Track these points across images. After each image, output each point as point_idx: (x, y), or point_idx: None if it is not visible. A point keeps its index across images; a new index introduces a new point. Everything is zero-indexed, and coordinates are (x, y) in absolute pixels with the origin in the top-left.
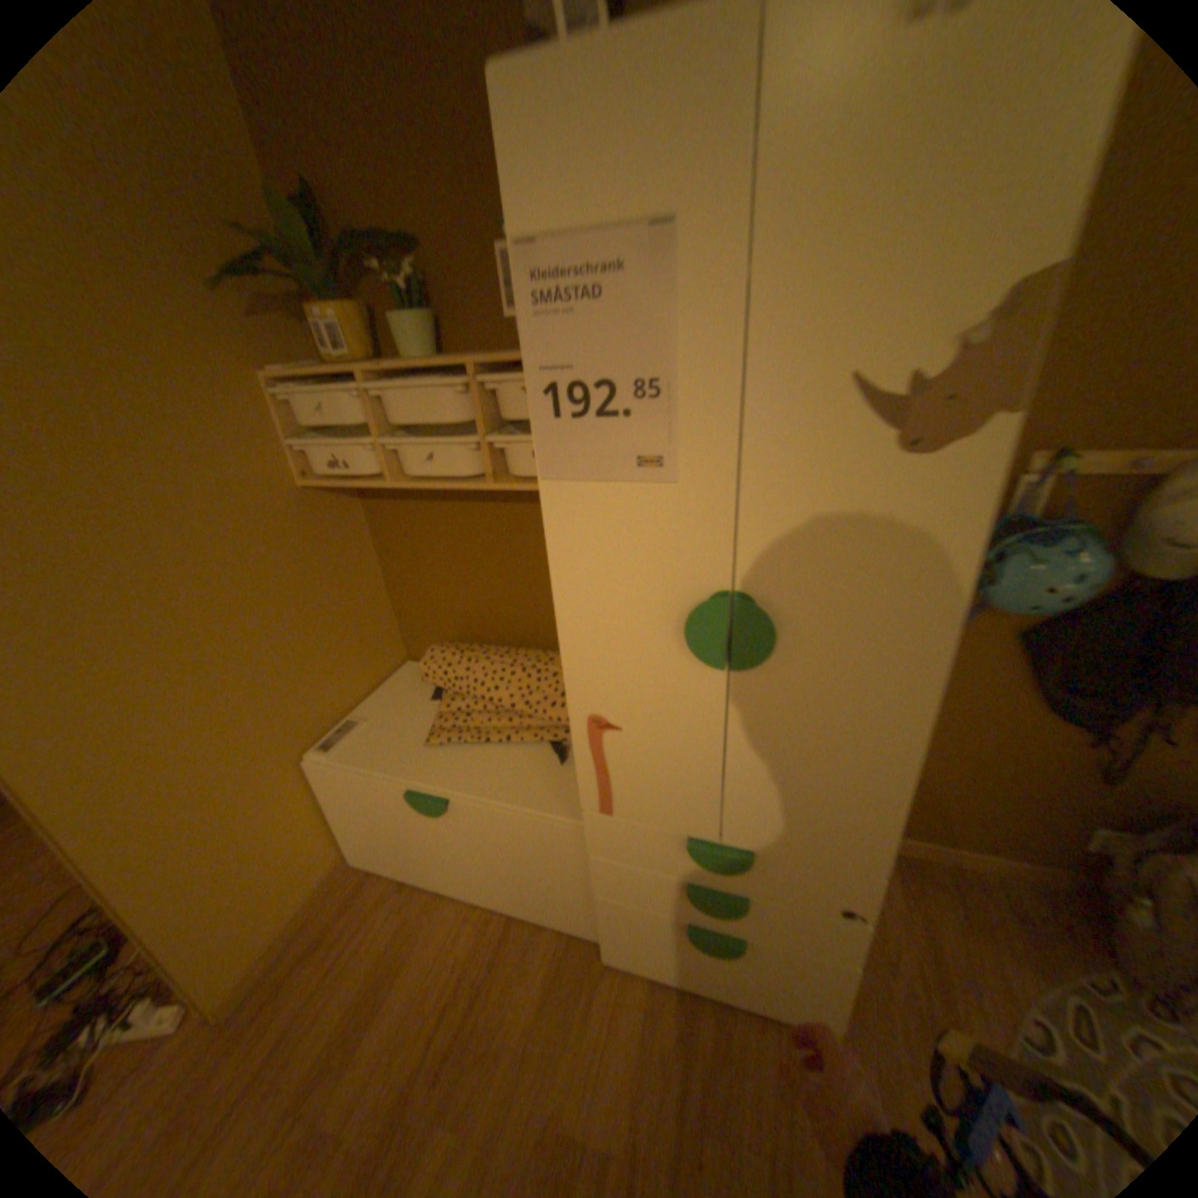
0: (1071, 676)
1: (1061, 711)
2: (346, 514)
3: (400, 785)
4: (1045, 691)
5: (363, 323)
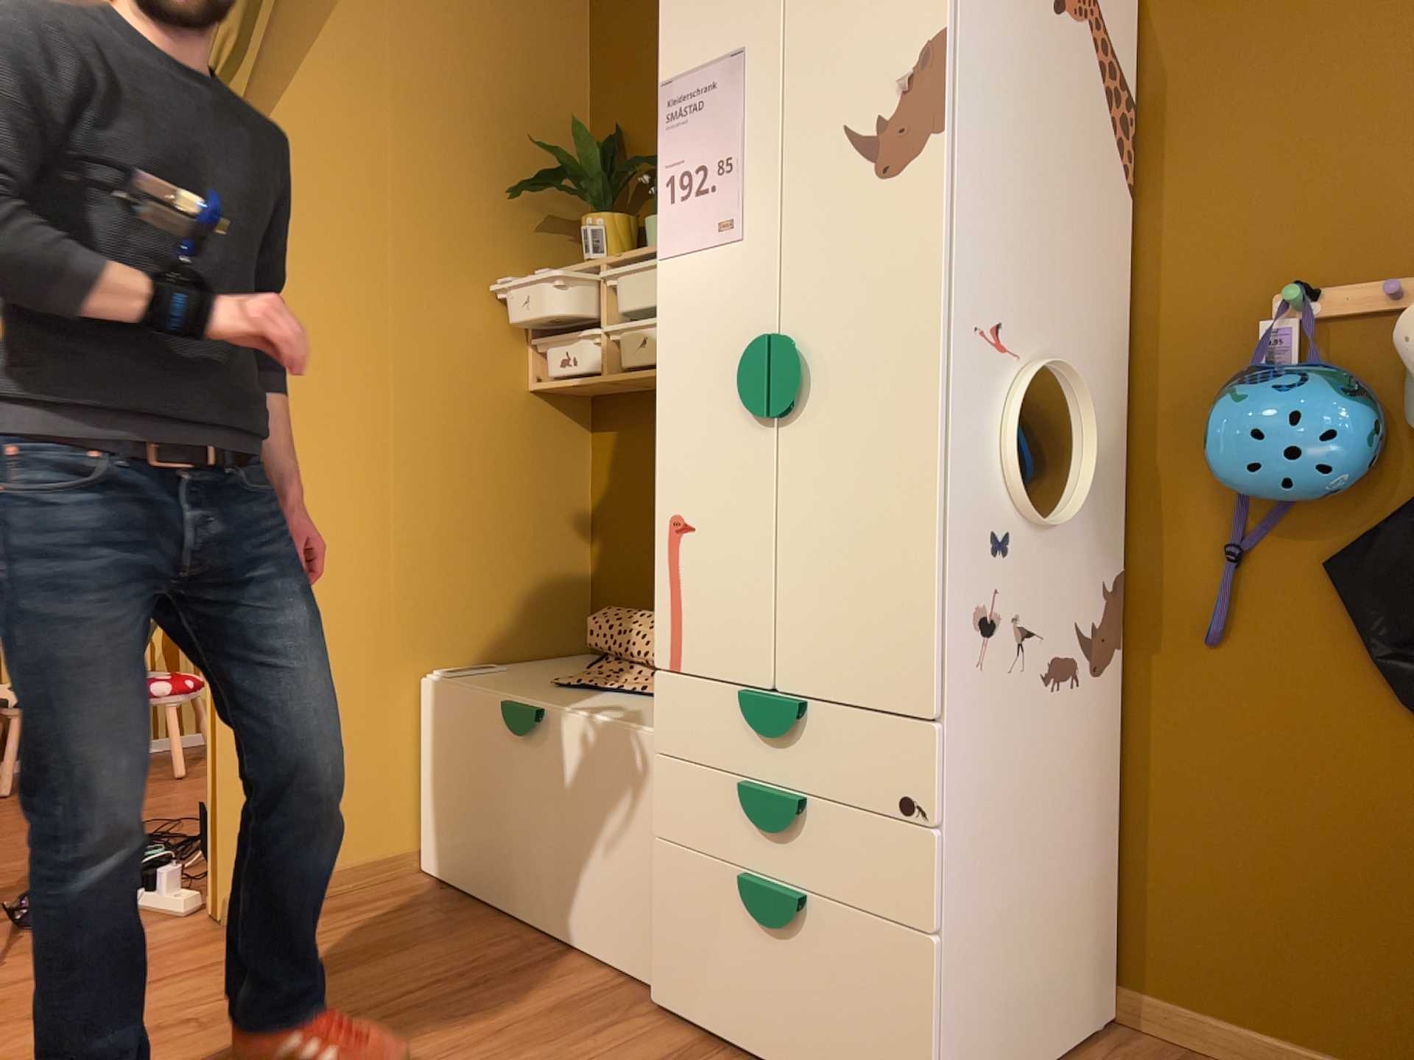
0: (1406, 629)
1: (1411, 699)
2: (568, 440)
3: (501, 699)
4: (1381, 663)
5: (628, 235)
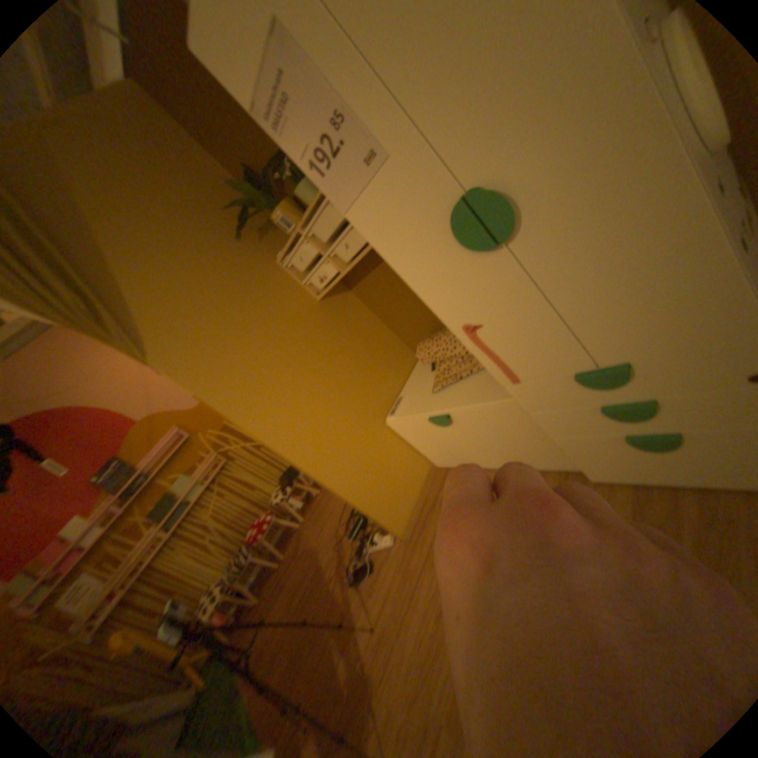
0: None
1: None
2: (348, 300)
3: (426, 415)
4: None
5: (294, 205)
